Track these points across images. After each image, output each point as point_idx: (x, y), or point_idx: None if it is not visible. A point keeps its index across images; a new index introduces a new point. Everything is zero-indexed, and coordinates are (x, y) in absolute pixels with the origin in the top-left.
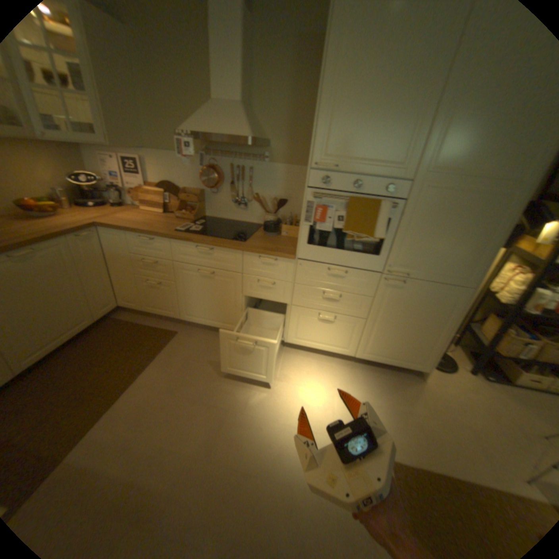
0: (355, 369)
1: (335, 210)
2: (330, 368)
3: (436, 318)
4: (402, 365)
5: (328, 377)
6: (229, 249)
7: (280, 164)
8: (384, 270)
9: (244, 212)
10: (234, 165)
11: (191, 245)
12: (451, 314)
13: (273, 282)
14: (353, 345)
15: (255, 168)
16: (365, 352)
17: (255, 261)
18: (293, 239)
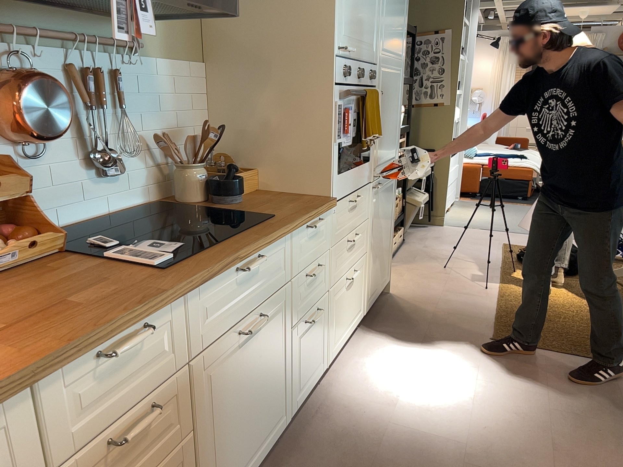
0: (370, 329)
1: (353, 112)
2: (368, 347)
3: (390, 212)
4: (382, 287)
5: (386, 352)
6: (284, 236)
7: (161, 59)
8: (372, 176)
9: (114, 186)
10: (78, 67)
11: (227, 274)
12: (393, 201)
13: (318, 264)
14: (364, 297)
15: (122, 70)
16: (369, 298)
17: (302, 239)
18: (258, 192)
